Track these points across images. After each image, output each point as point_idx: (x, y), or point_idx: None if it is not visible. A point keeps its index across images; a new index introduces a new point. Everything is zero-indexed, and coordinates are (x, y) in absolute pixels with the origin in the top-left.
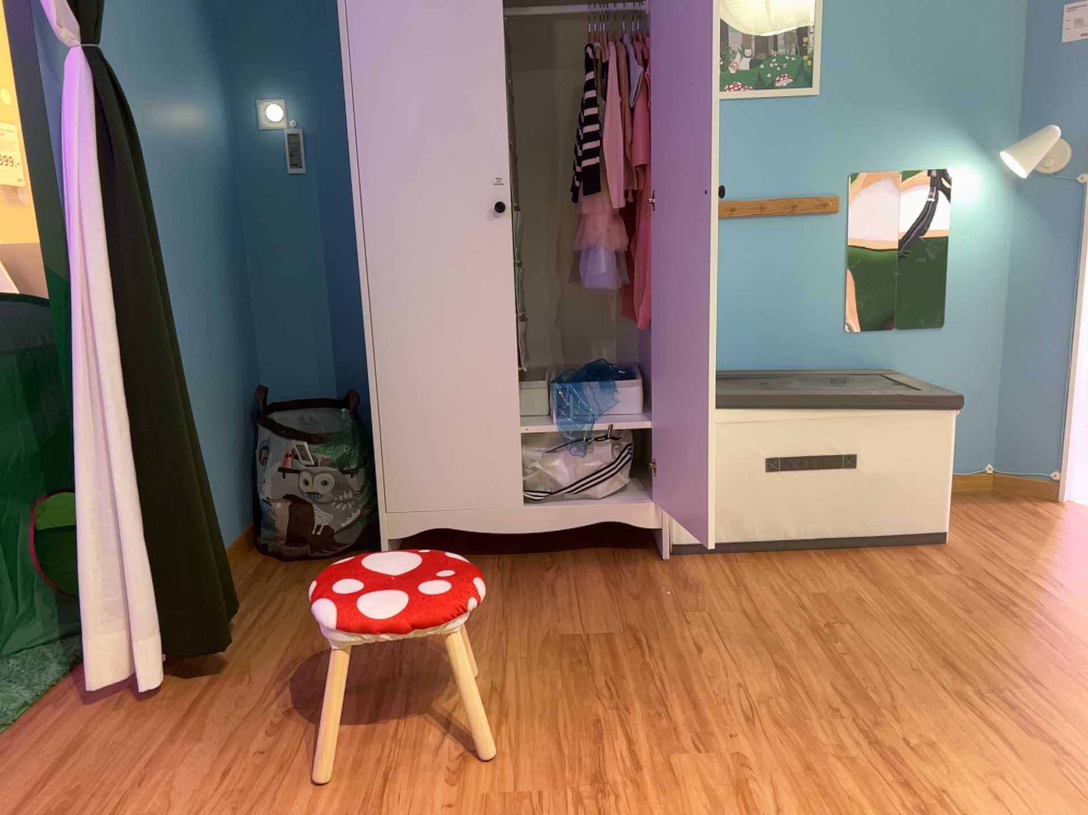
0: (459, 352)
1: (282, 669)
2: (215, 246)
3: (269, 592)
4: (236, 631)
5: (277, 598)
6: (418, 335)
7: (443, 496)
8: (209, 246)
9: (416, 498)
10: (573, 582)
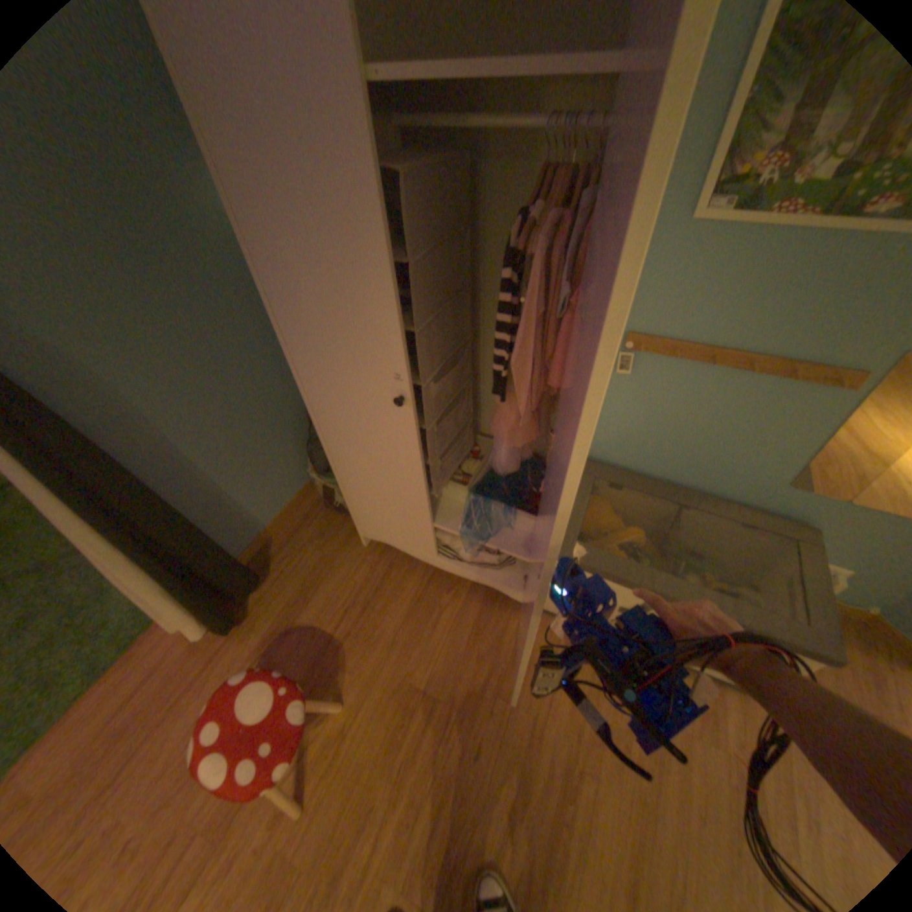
0: (388, 476)
1: (267, 639)
2: (247, 321)
3: (301, 544)
4: (268, 583)
5: (302, 553)
6: (358, 457)
7: (390, 535)
8: (239, 325)
9: (376, 529)
10: (459, 615)
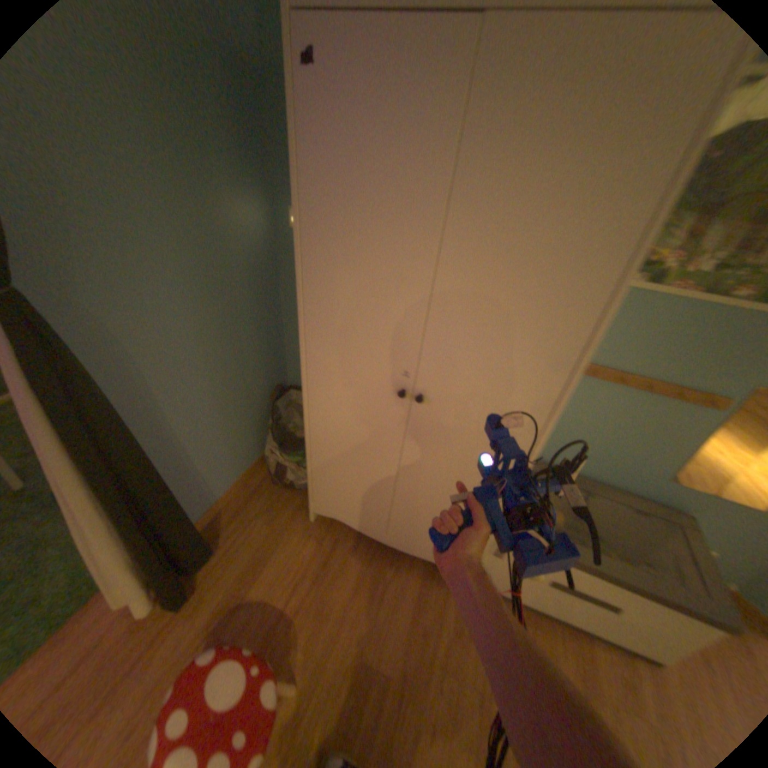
0: (364, 457)
1: (217, 616)
2: (245, 317)
3: (251, 518)
4: (218, 556)
5: (252, 527)
6: (340, 439)
7: (345, 511)
8: (239, 320)
9: (331, 505)
10: (403, 590)
